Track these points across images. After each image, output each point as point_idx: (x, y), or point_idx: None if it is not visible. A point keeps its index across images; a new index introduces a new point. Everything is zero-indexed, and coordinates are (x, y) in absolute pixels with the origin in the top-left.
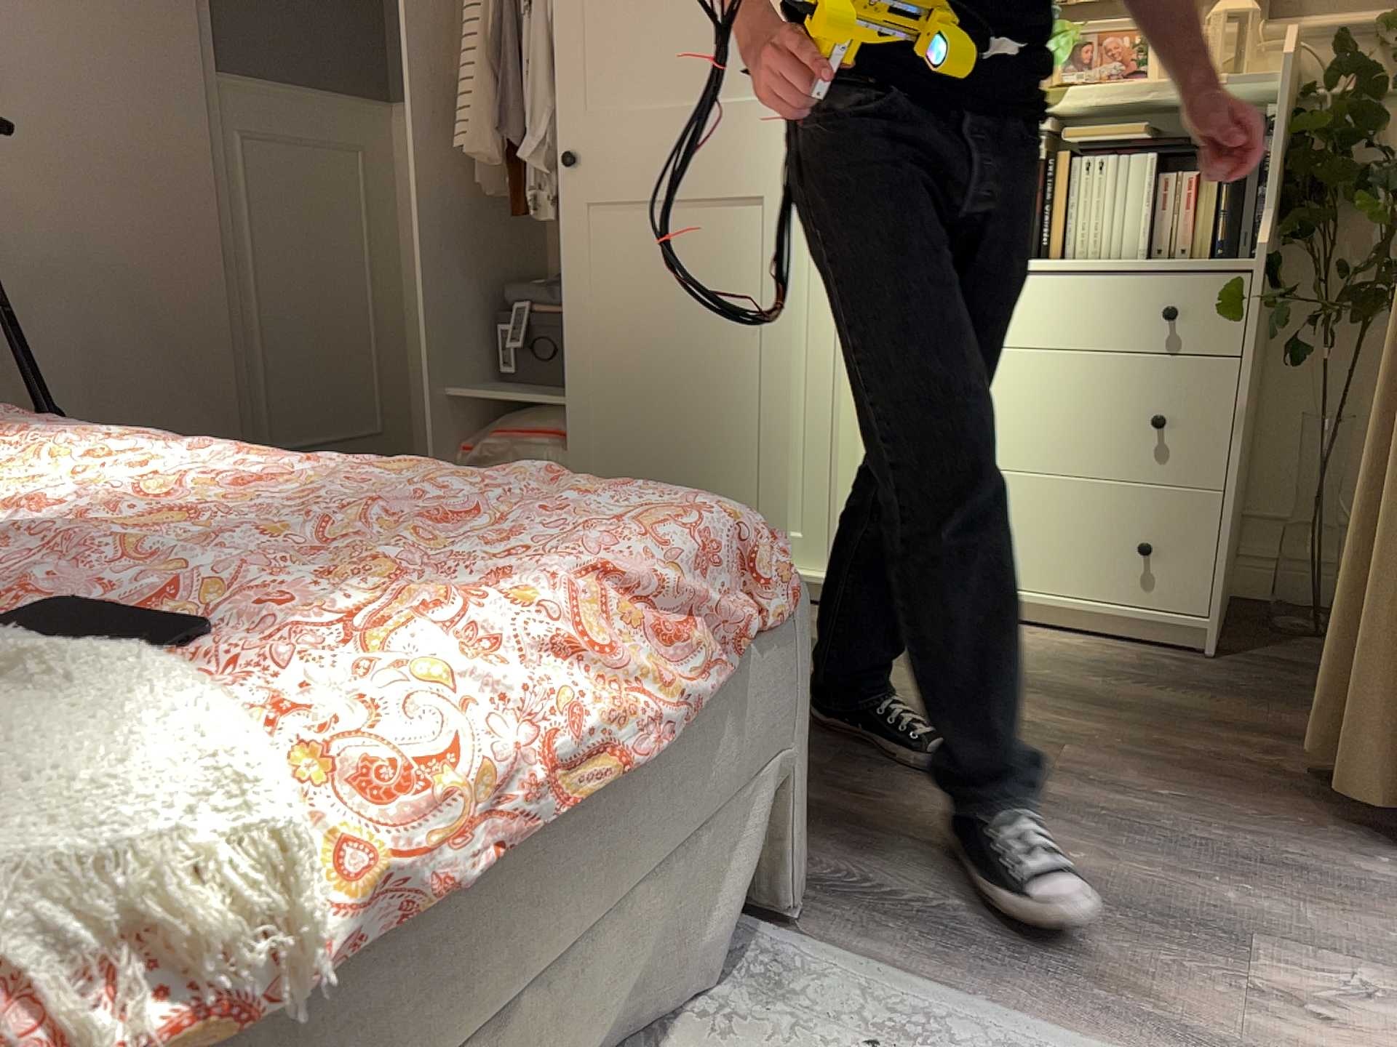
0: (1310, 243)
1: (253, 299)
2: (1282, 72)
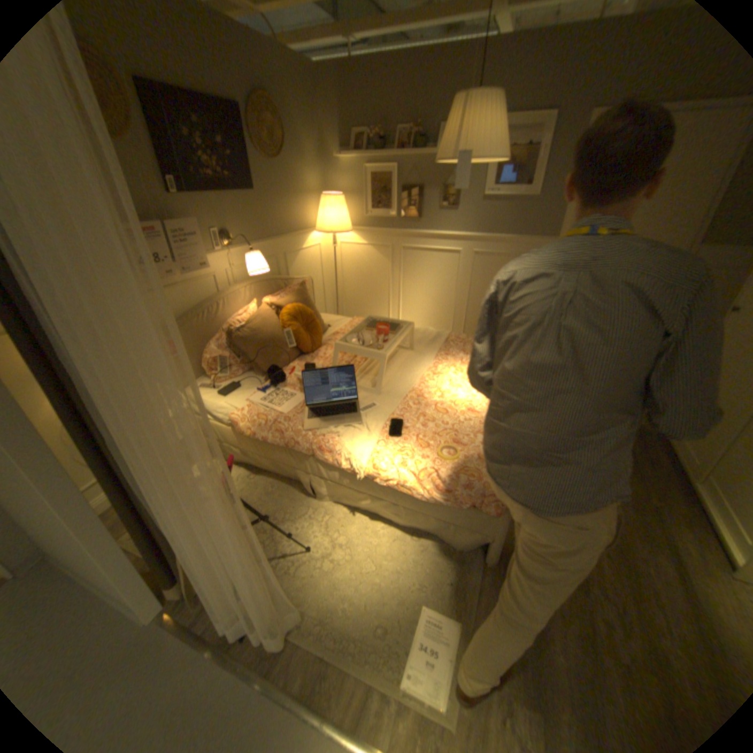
0: None
1: None
2: None
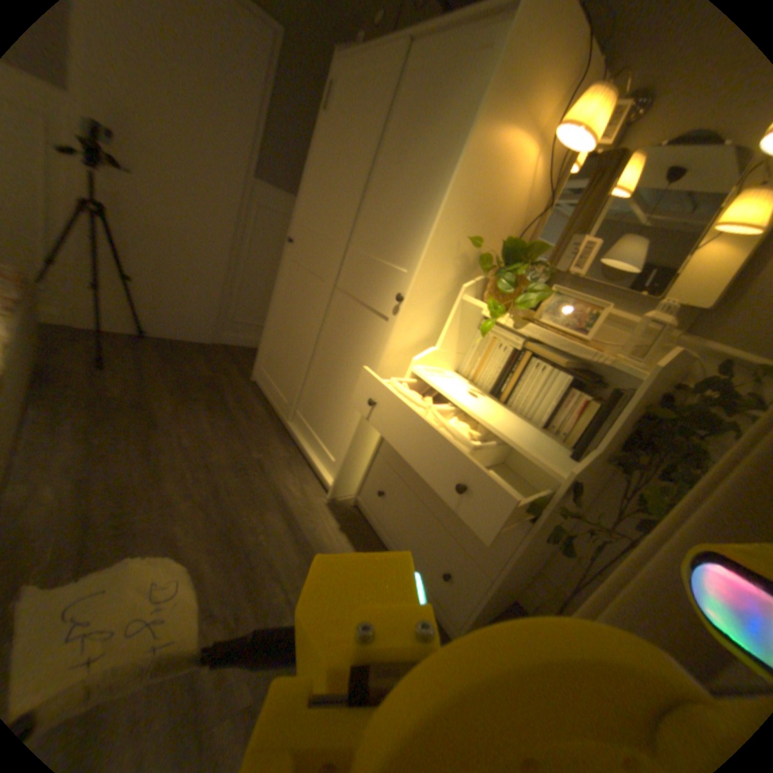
0: (630, 475)
1: (242, 266)
2: (656, 371)
